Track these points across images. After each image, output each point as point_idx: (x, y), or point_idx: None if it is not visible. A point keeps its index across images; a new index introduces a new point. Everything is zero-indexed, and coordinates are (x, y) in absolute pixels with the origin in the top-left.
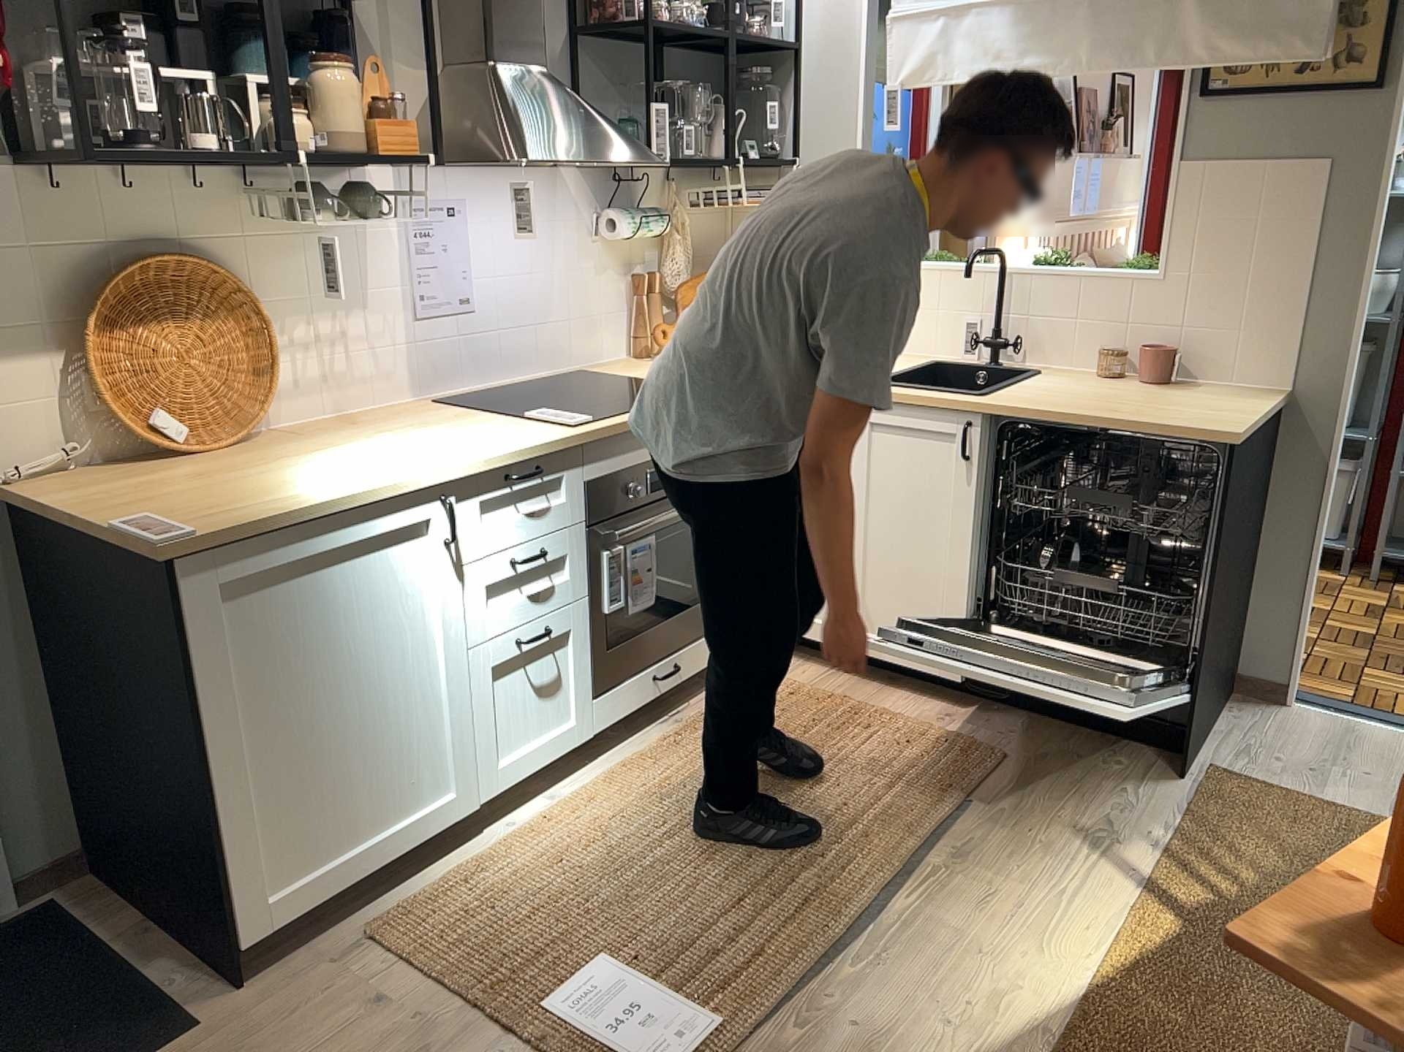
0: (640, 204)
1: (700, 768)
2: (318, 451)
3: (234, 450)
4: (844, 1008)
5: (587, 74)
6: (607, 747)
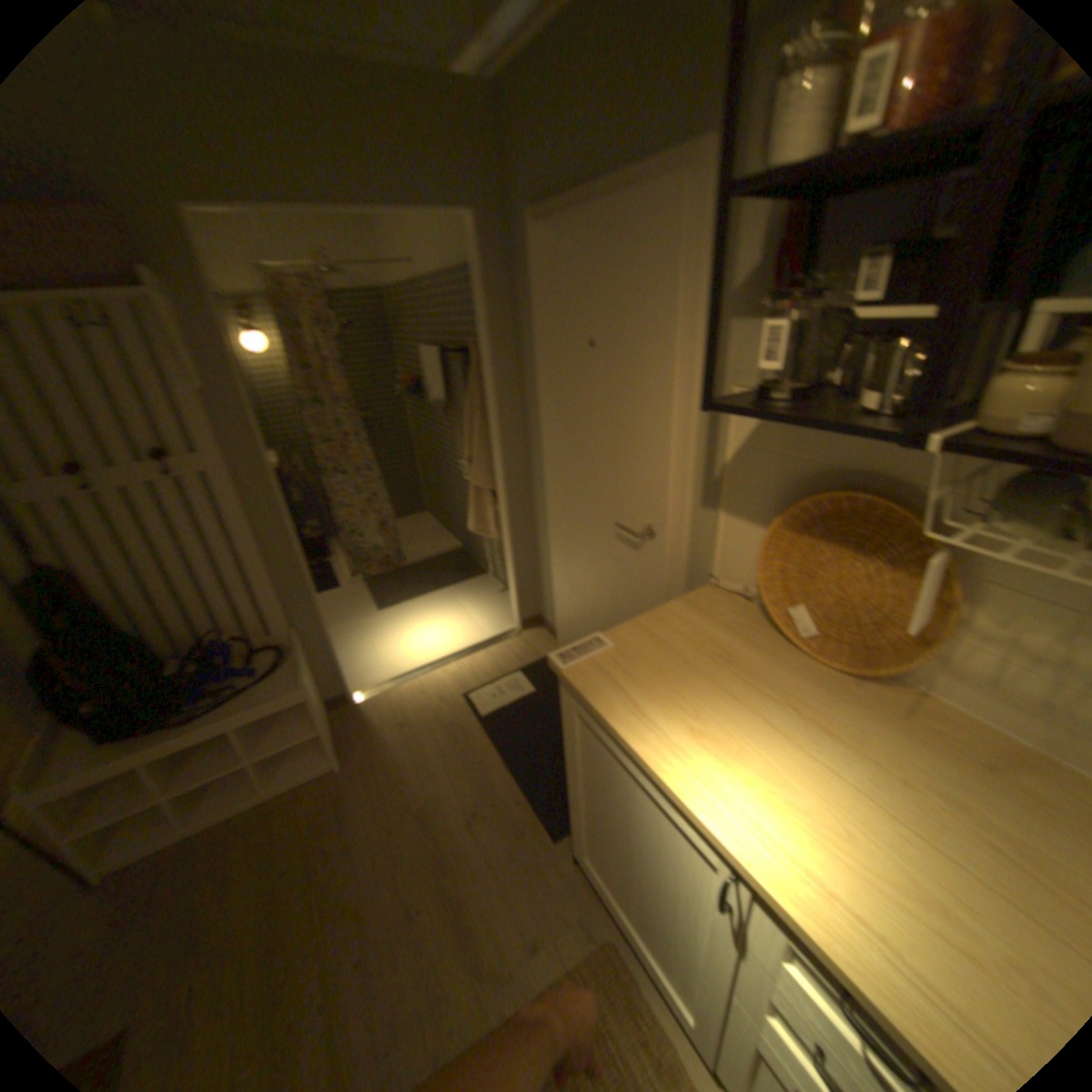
0: None
1: None
2: (833, 733)
3: (828, 671)
4: None
5: None
6: None
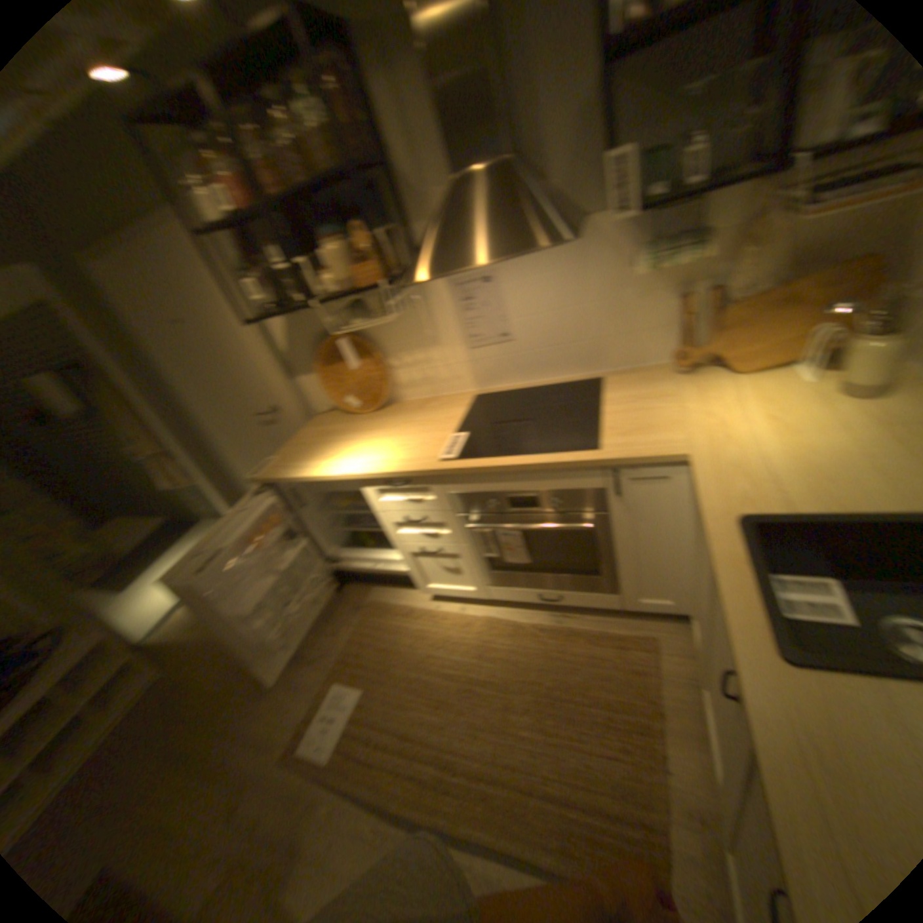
0: (706, 220)
1: (509, 659)
2: (367, 430)
3: (364, 415)
4: (338, 835)
5: (625, 102)
6: (512, 603)
